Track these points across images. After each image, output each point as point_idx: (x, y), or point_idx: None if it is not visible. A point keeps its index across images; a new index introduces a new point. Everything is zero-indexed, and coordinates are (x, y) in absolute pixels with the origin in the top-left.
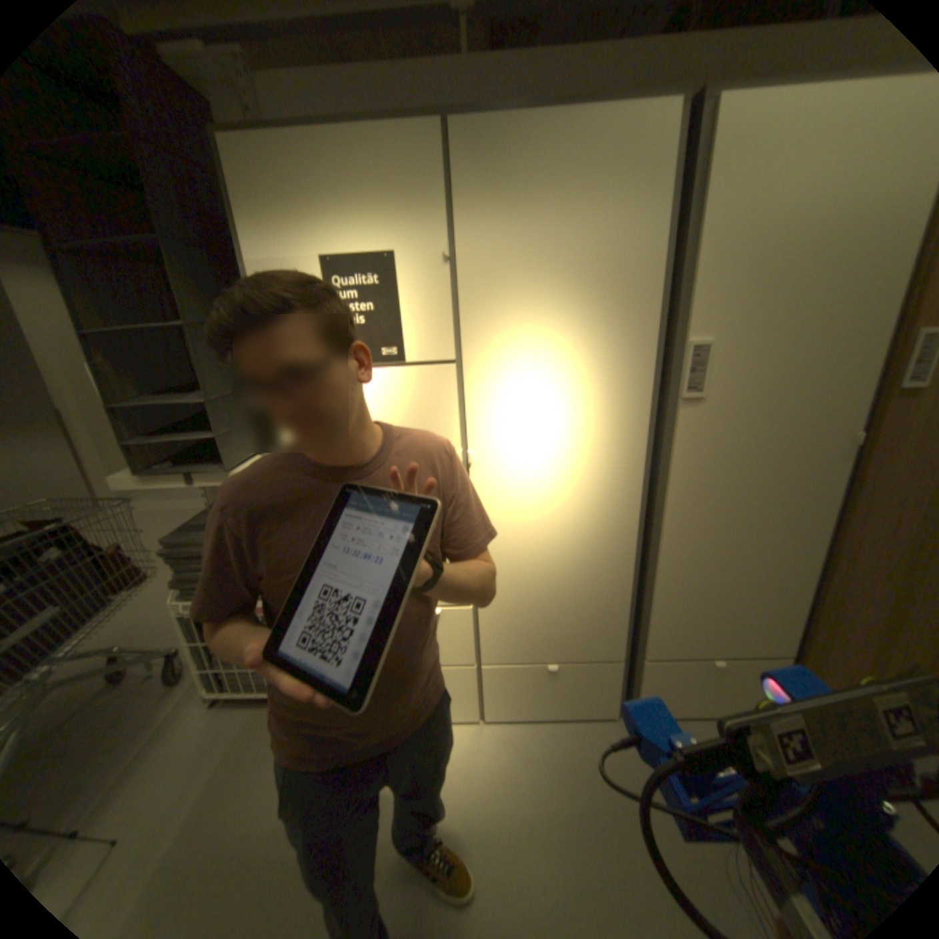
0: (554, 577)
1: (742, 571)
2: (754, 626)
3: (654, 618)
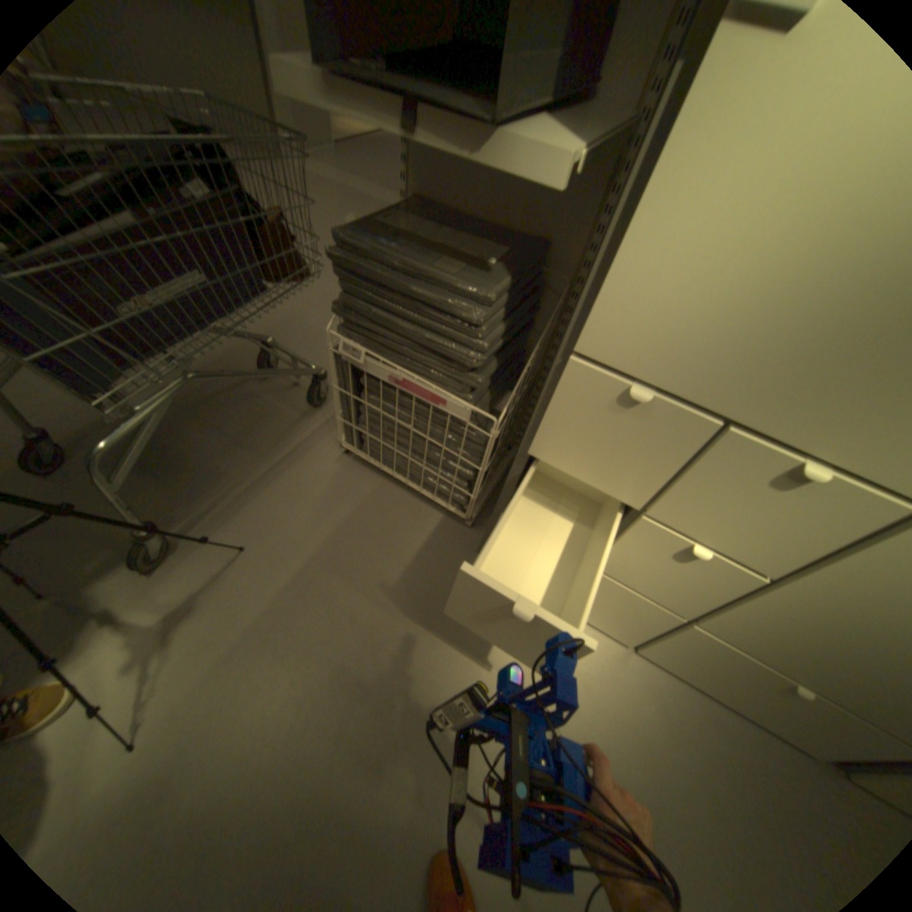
0: None
1: None
2: None
3: None
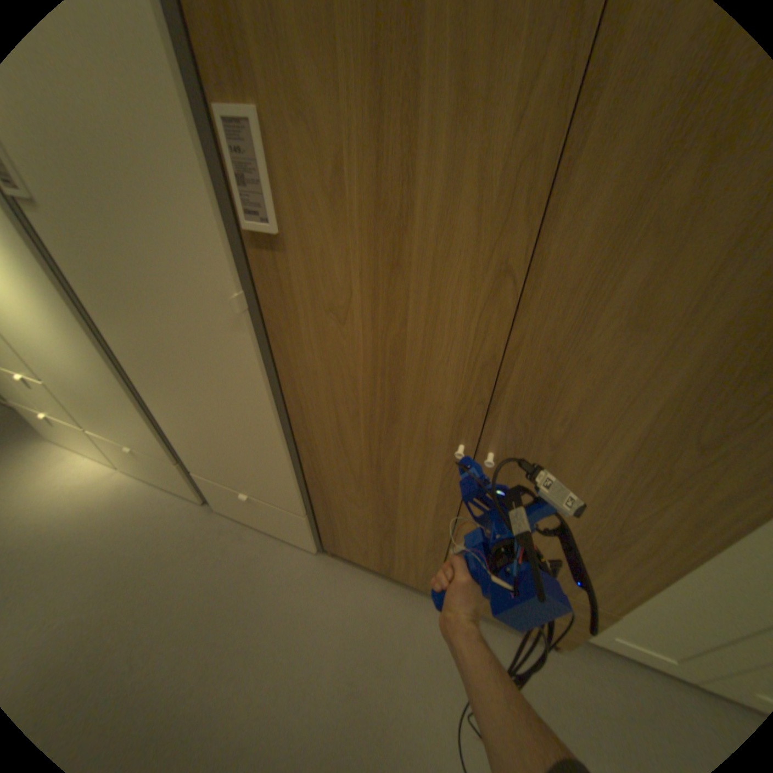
0: (74, 376)
1: (213, 424)
2: (255, 477)
3: (171, 439)
